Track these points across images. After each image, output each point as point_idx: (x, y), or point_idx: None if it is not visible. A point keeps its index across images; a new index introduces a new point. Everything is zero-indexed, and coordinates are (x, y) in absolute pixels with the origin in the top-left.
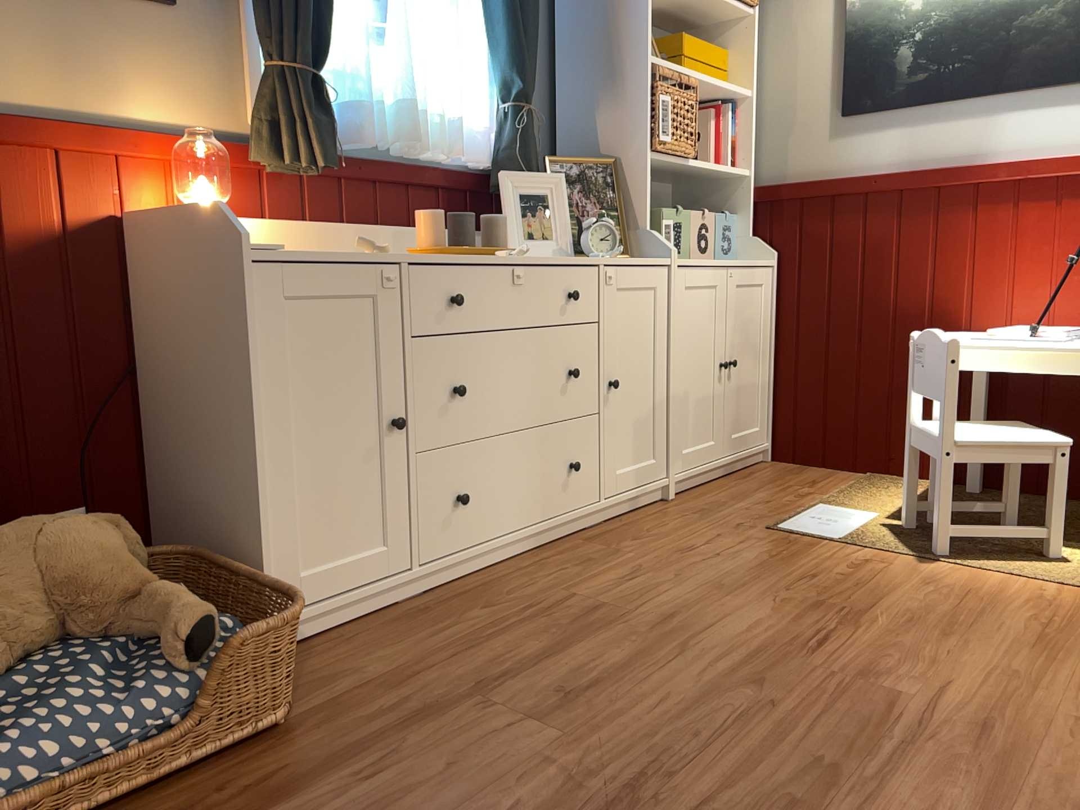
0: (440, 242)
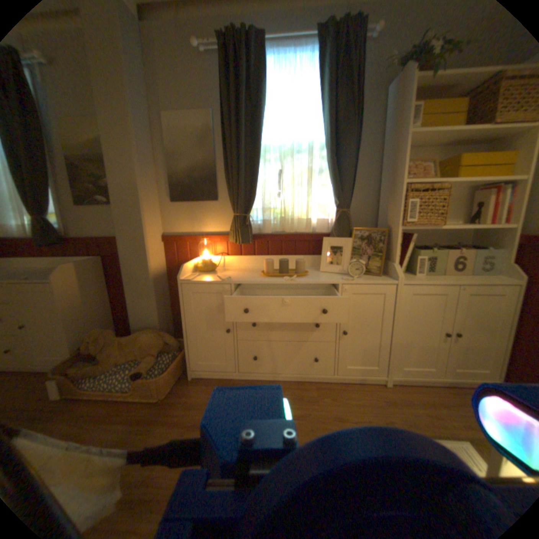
0: (270, 271)
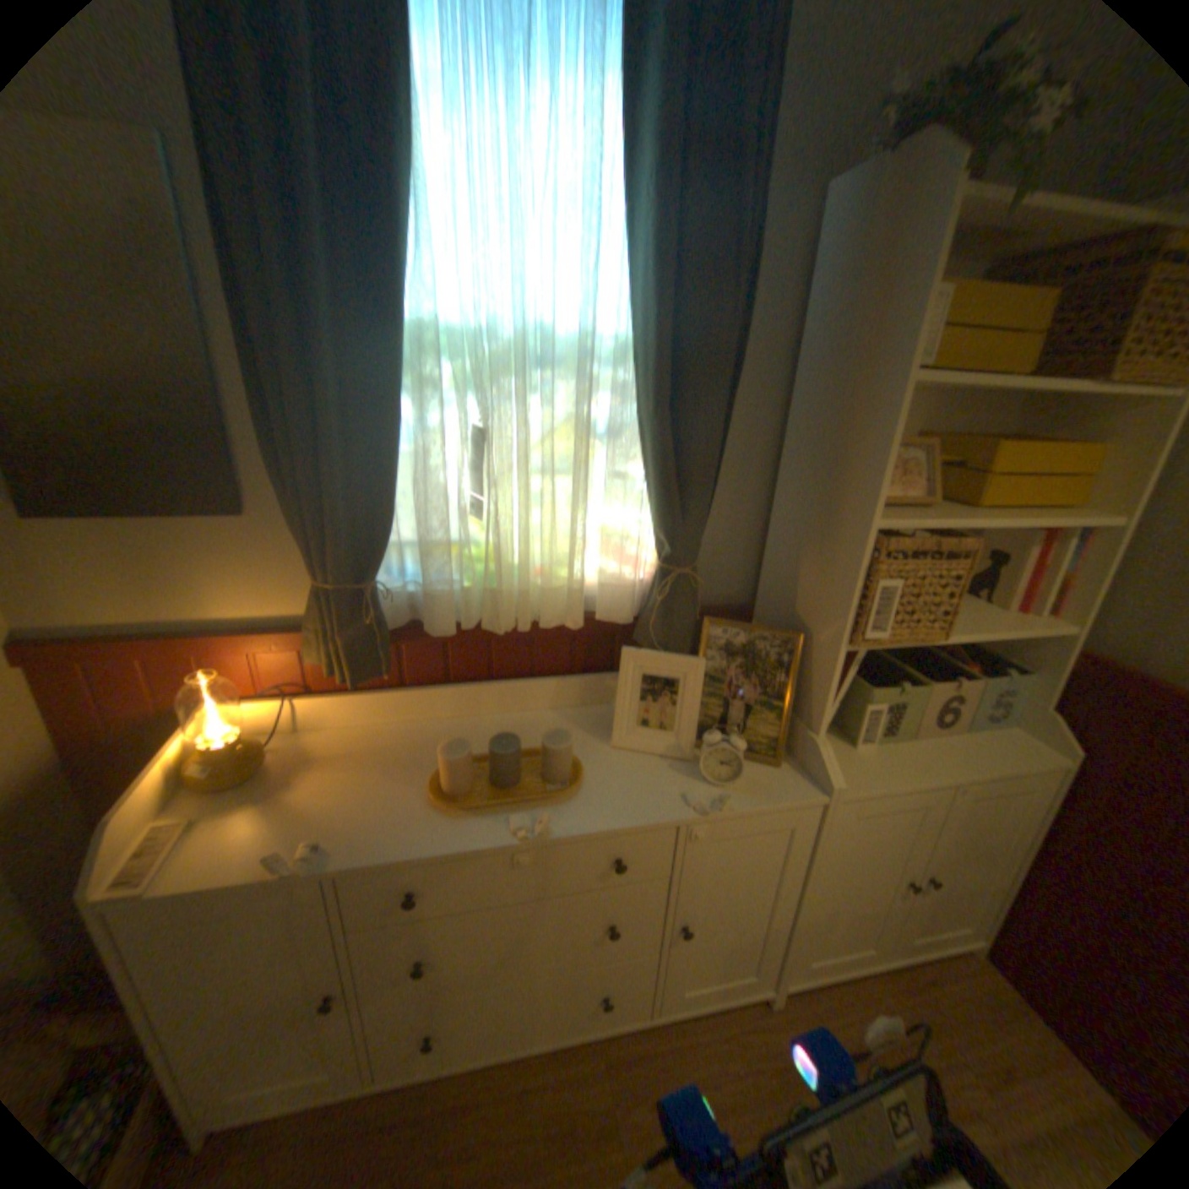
0: (462, 783)
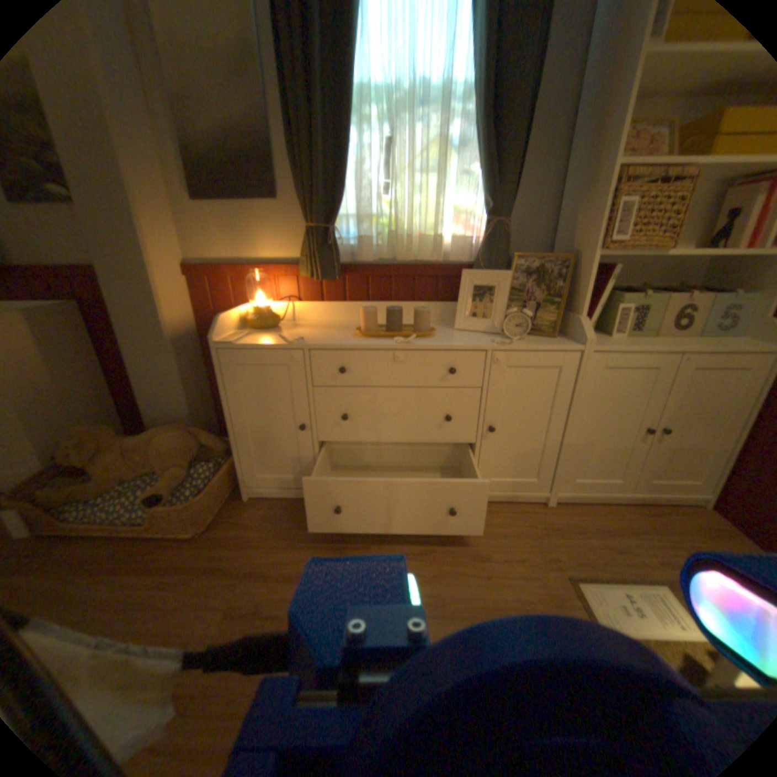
0: (371, 327)
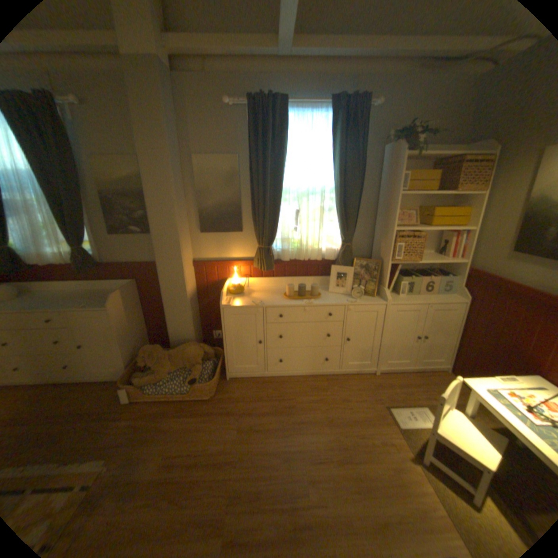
0: (291, 294)
